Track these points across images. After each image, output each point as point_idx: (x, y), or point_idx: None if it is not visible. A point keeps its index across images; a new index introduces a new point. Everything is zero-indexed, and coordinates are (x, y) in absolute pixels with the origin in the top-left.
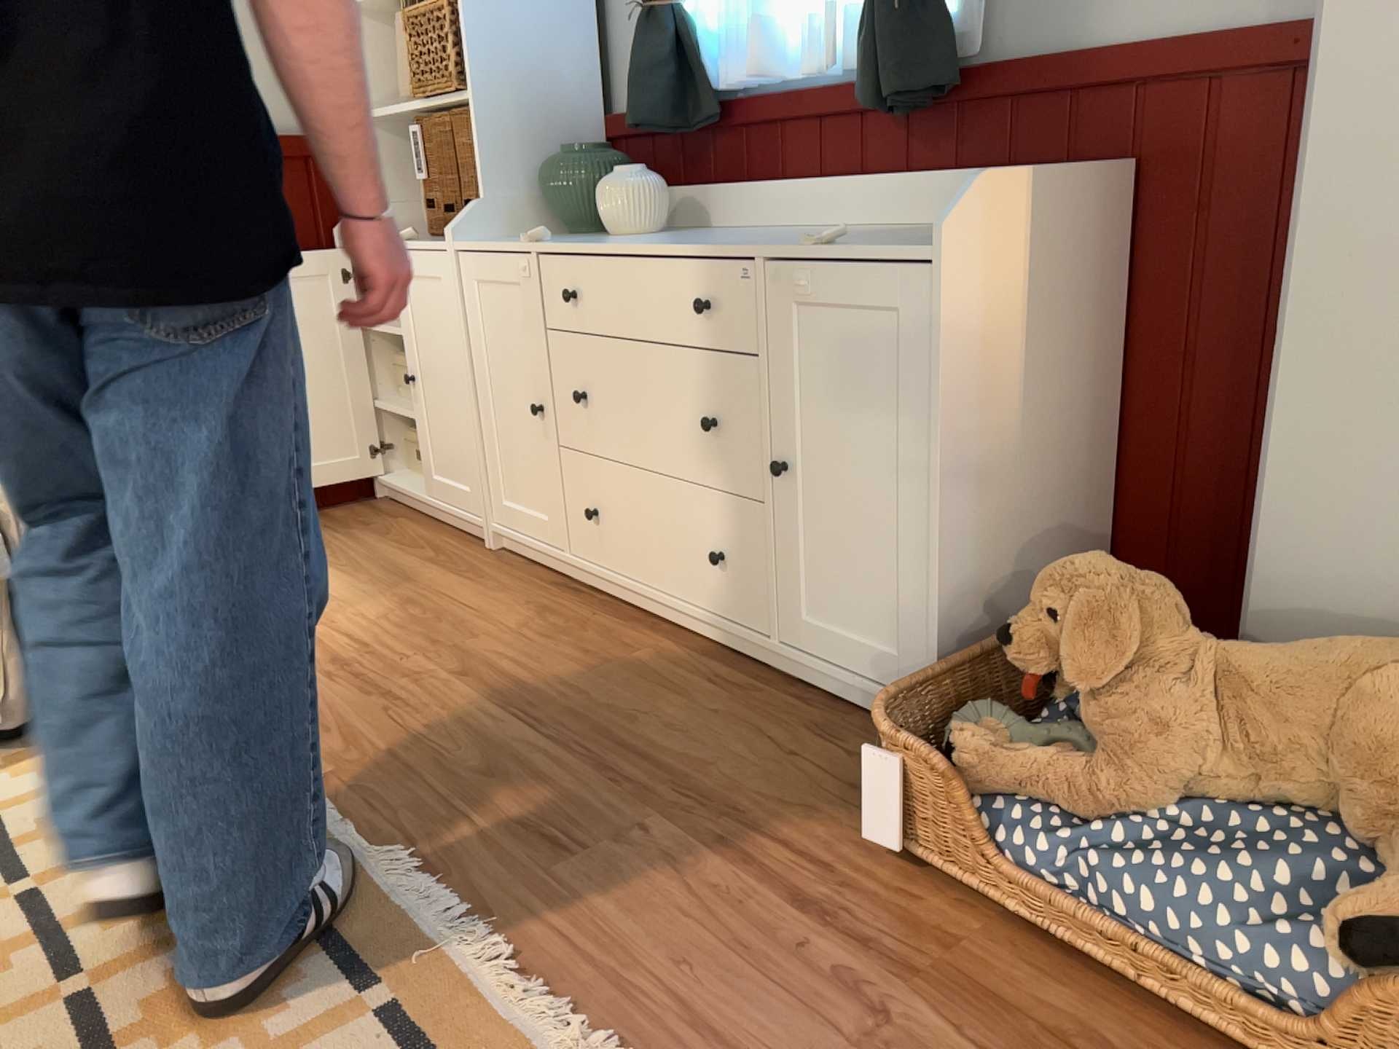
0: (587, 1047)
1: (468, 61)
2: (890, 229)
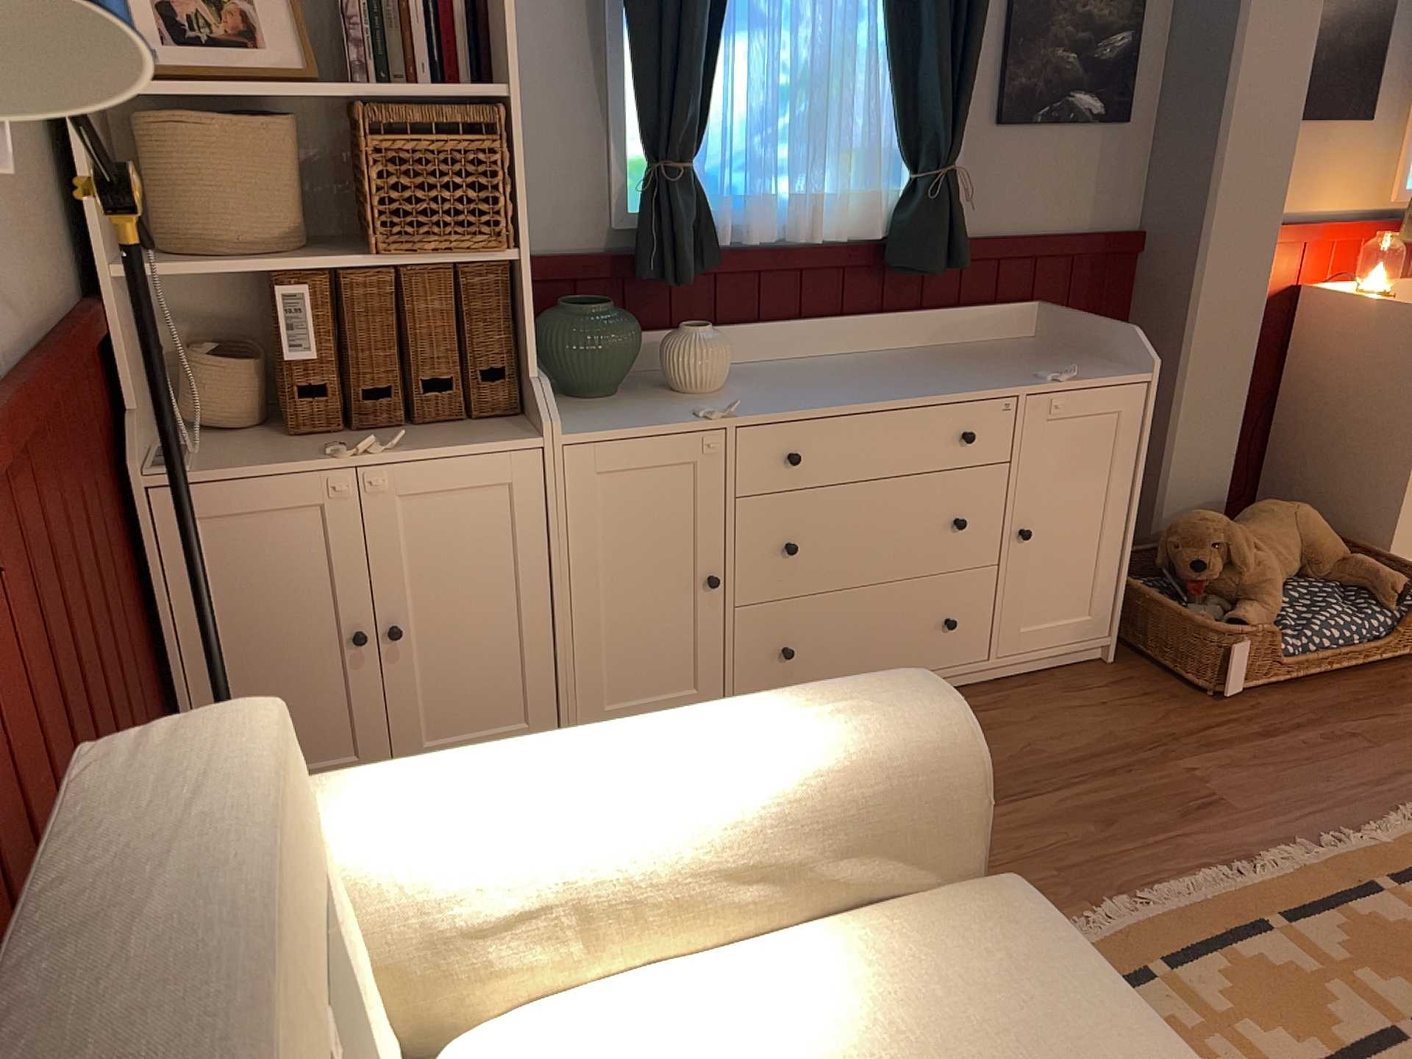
0: (1408, 814)
1: (521, 213)
2: (910, 354)
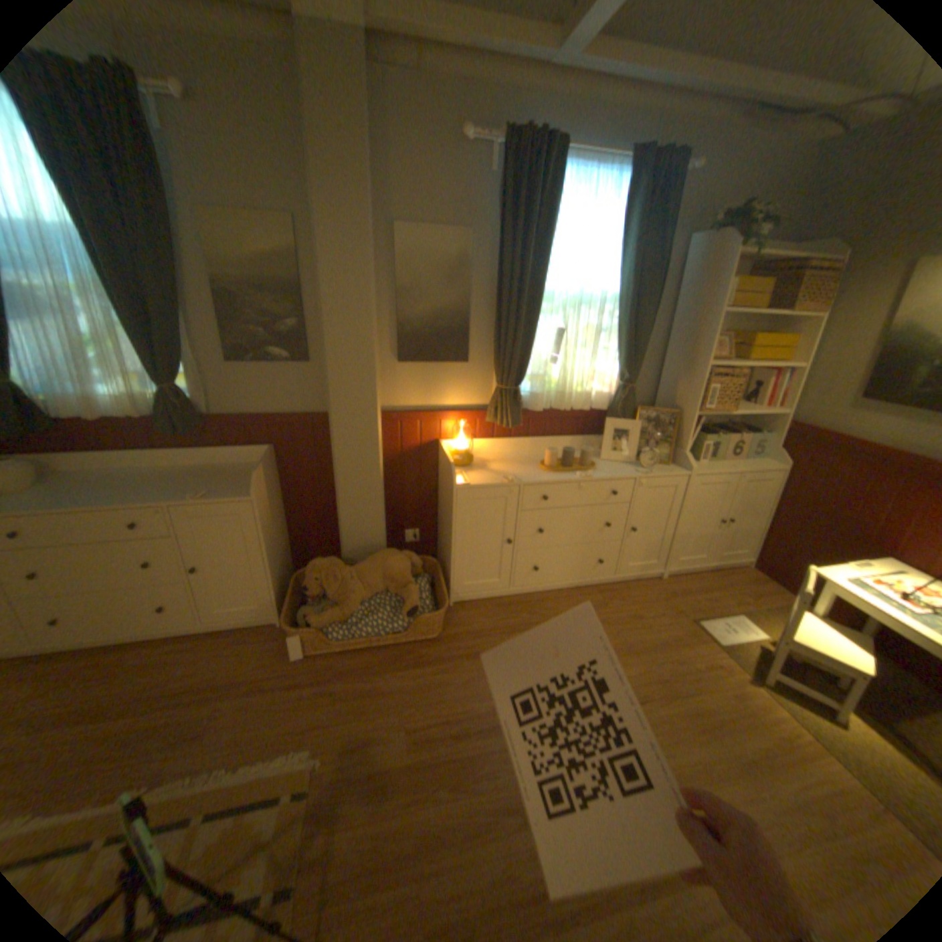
0: (277, 763)
1: None
2: (184, 470)
